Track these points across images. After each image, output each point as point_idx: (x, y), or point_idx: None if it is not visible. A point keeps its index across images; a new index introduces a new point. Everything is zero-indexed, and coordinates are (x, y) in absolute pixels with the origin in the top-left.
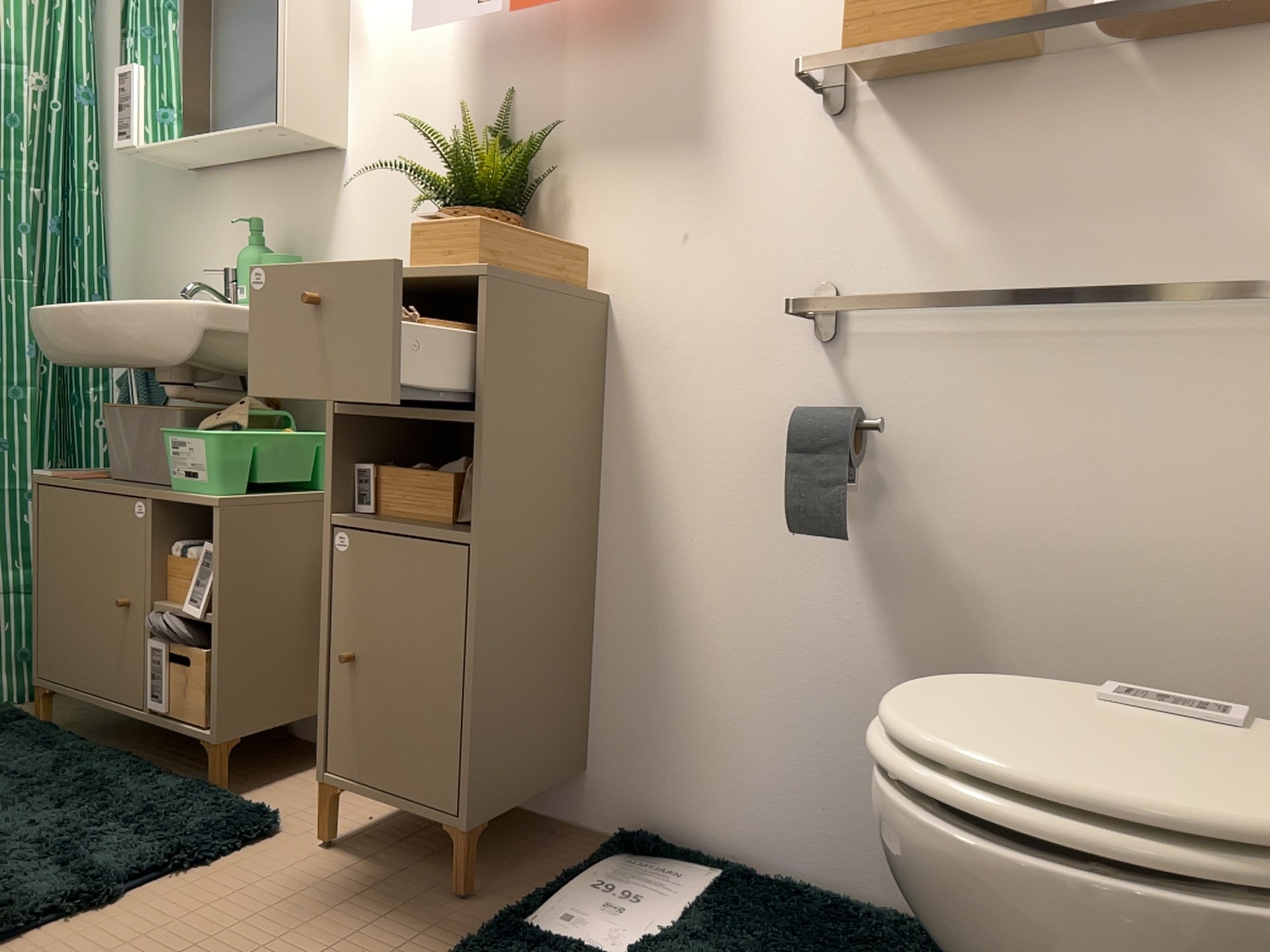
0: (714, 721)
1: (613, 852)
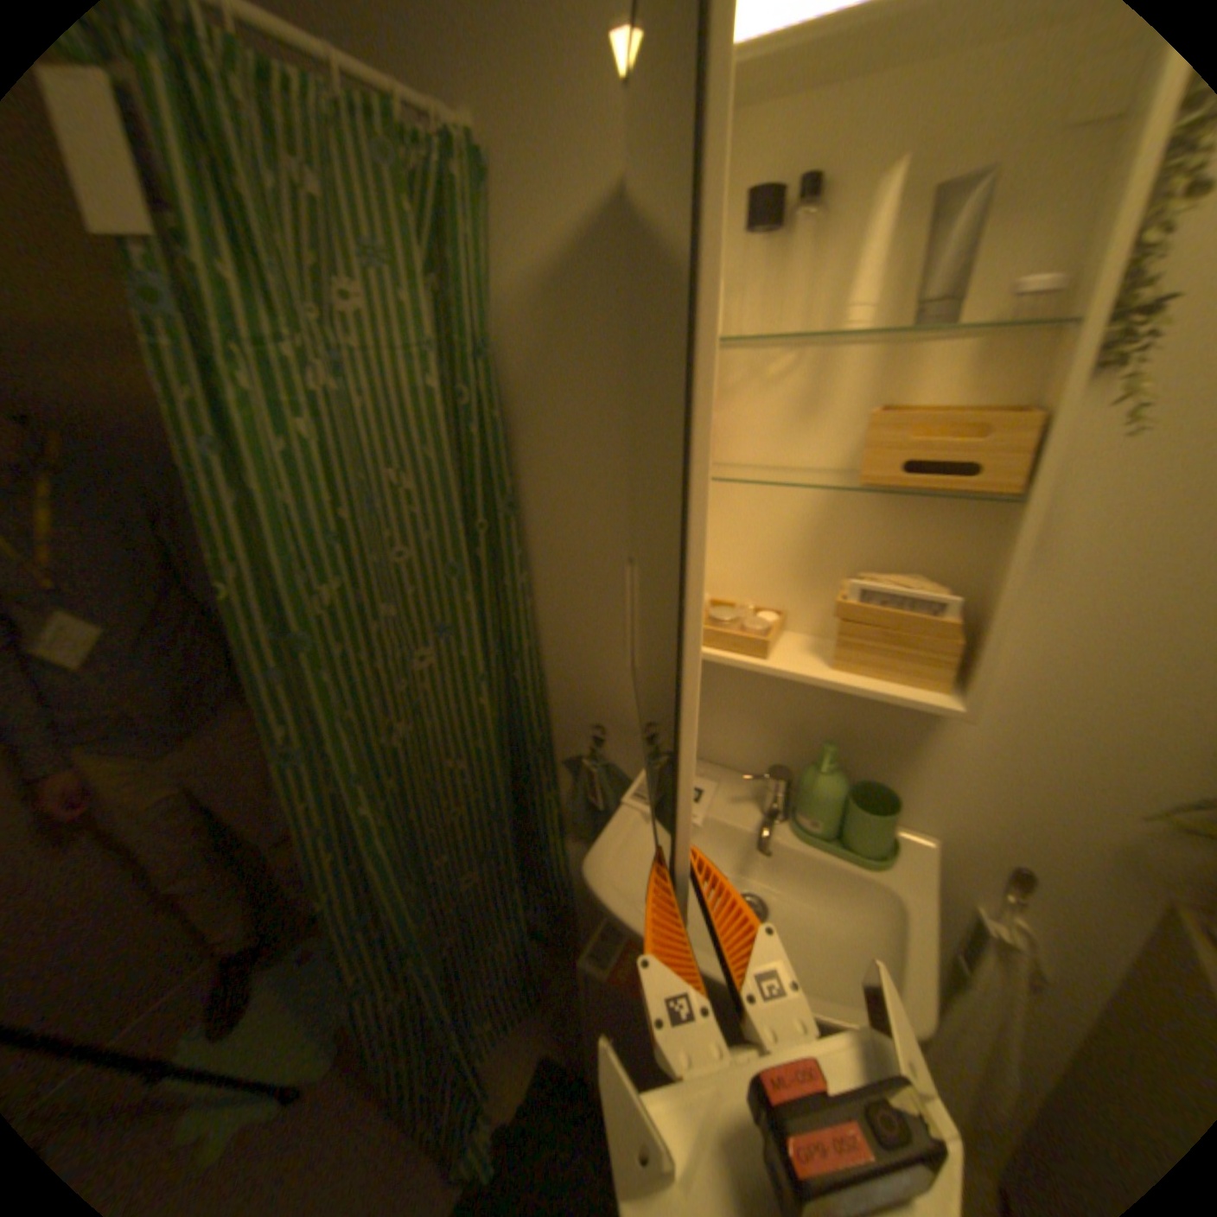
0: None
1: None
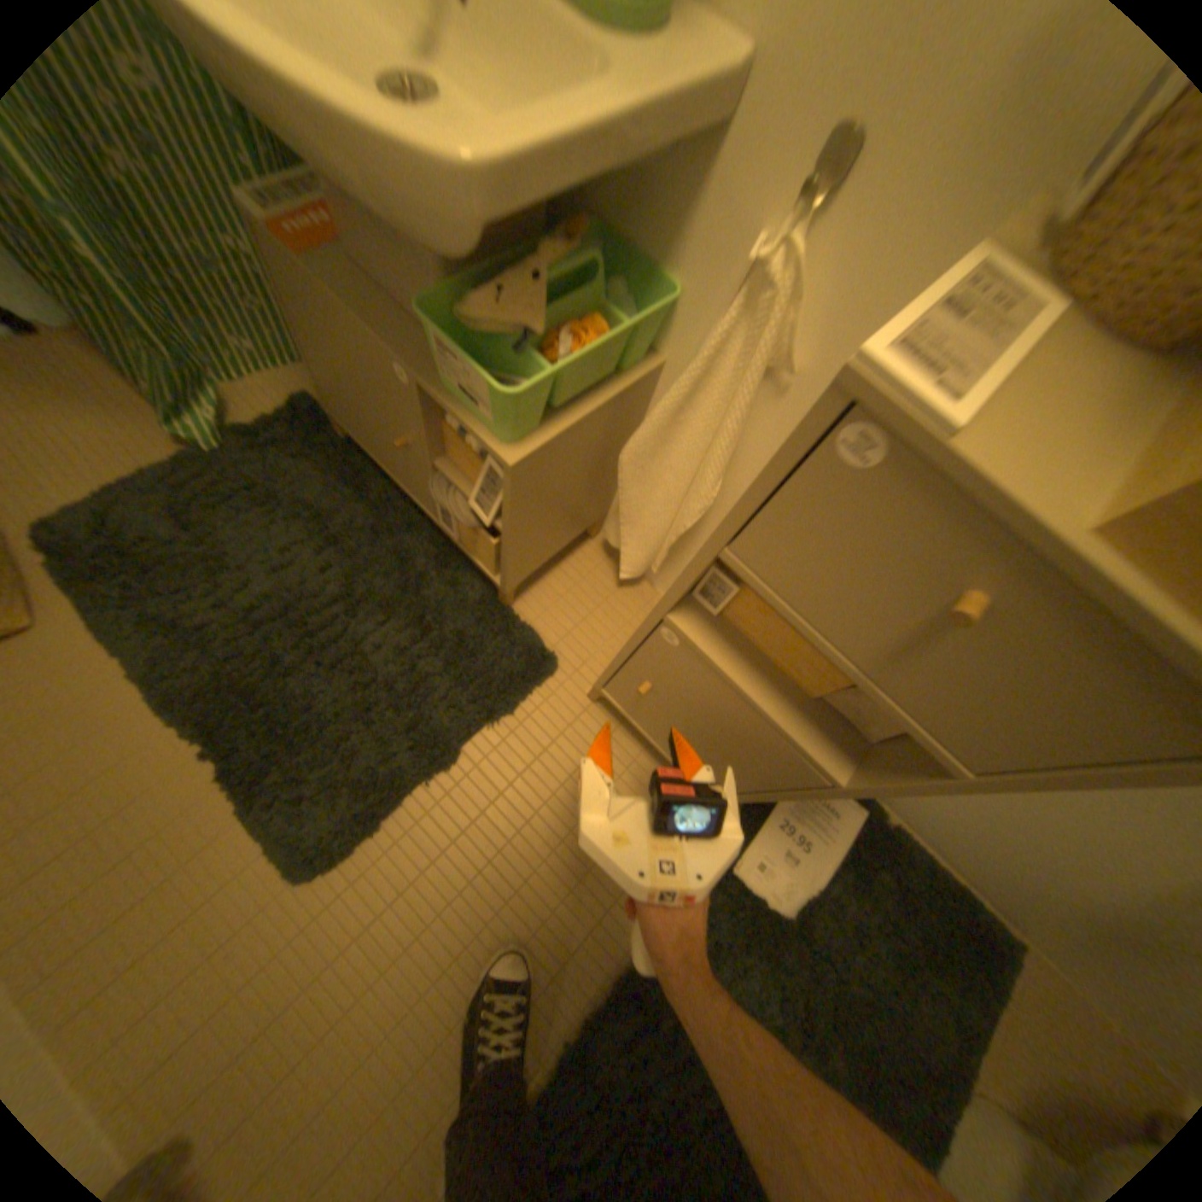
0: None
1: None
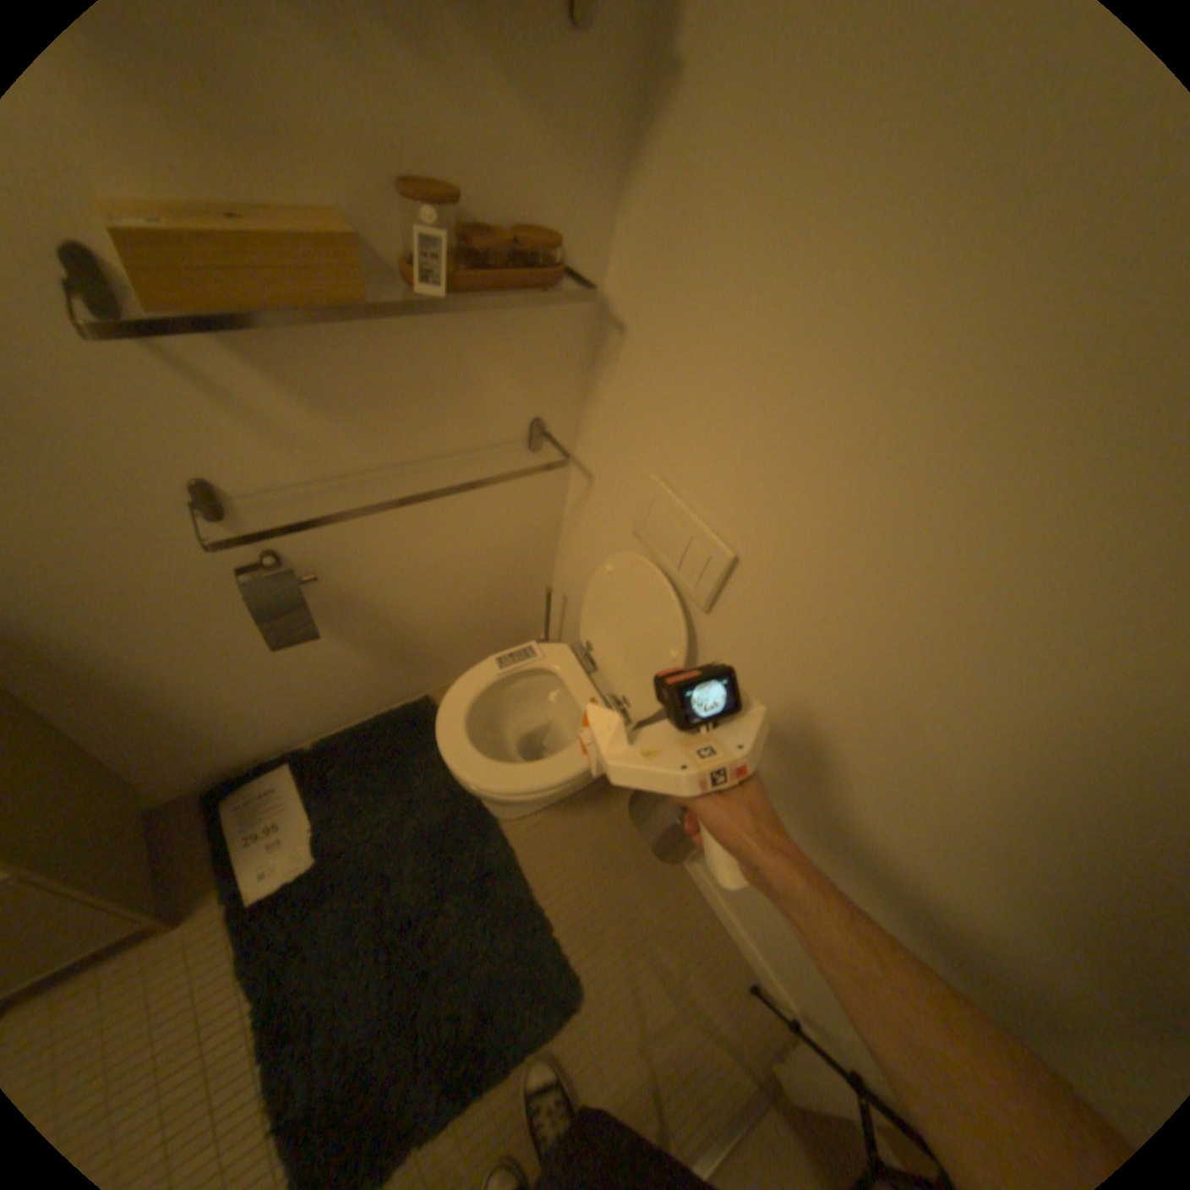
0: (234, 721)
1: (216, 812)
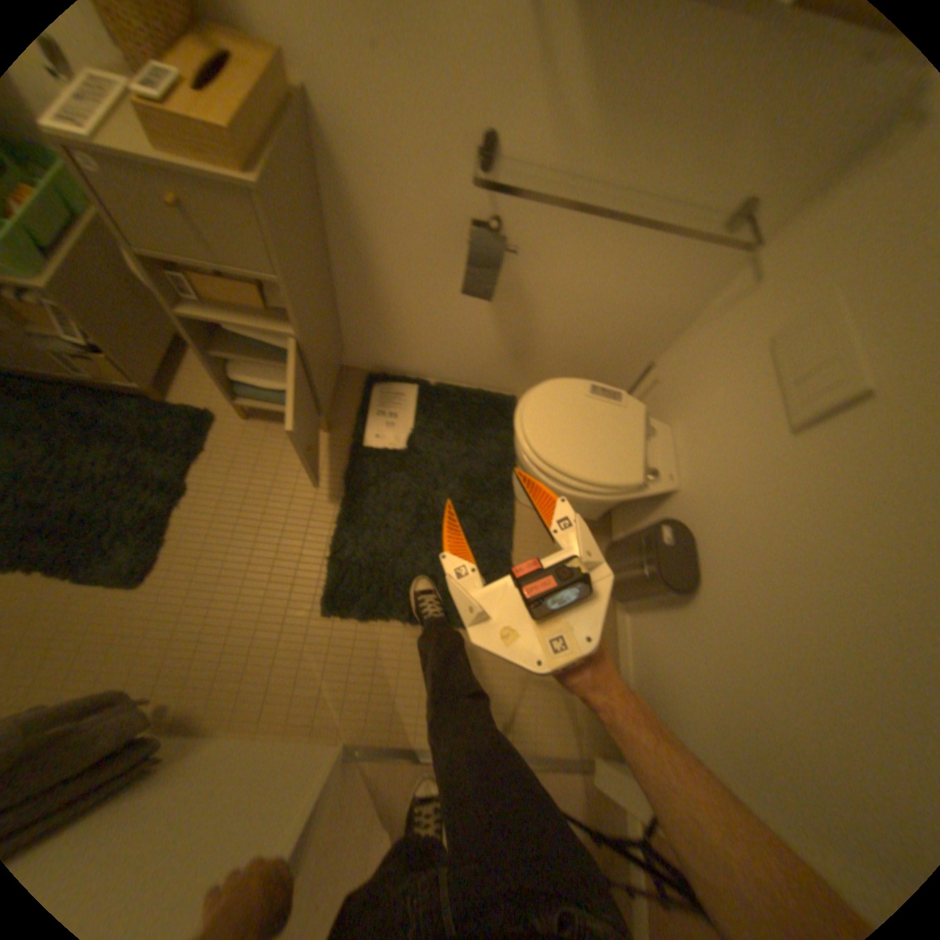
0: (411, 338)
1: (374, 388)
